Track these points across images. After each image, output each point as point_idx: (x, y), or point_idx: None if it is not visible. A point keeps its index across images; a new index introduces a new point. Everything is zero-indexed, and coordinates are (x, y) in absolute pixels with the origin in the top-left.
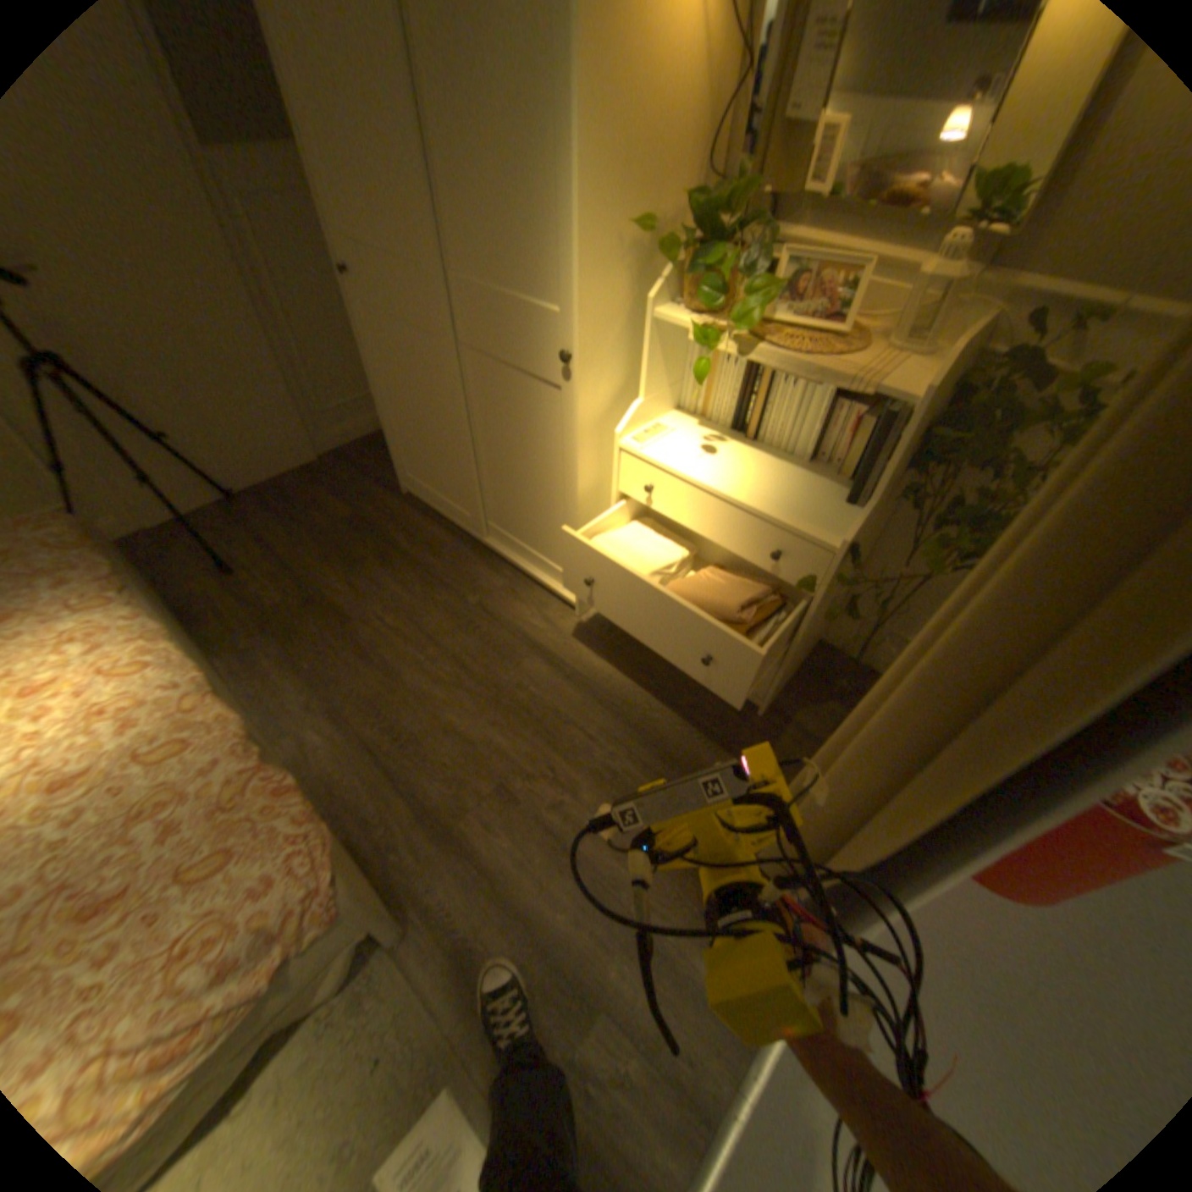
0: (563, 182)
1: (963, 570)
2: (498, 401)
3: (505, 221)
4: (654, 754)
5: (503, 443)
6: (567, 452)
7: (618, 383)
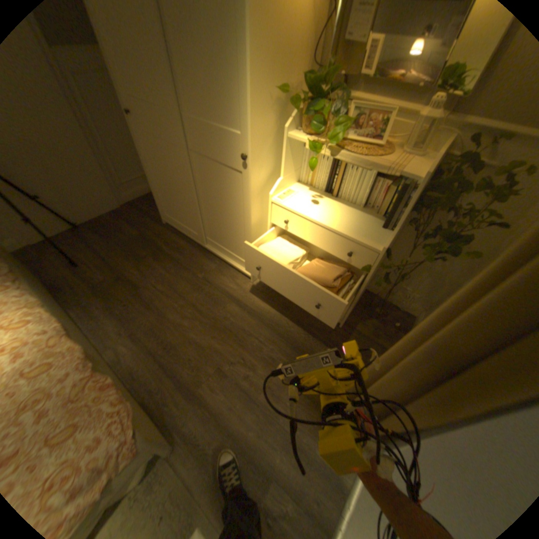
0: (241, 66)
1: (438, 259)
2: (210, 179)
3: (211, 86)
4: (291, 348)
5: (213, 199)
6: (245, 204)
7: (270, 169)
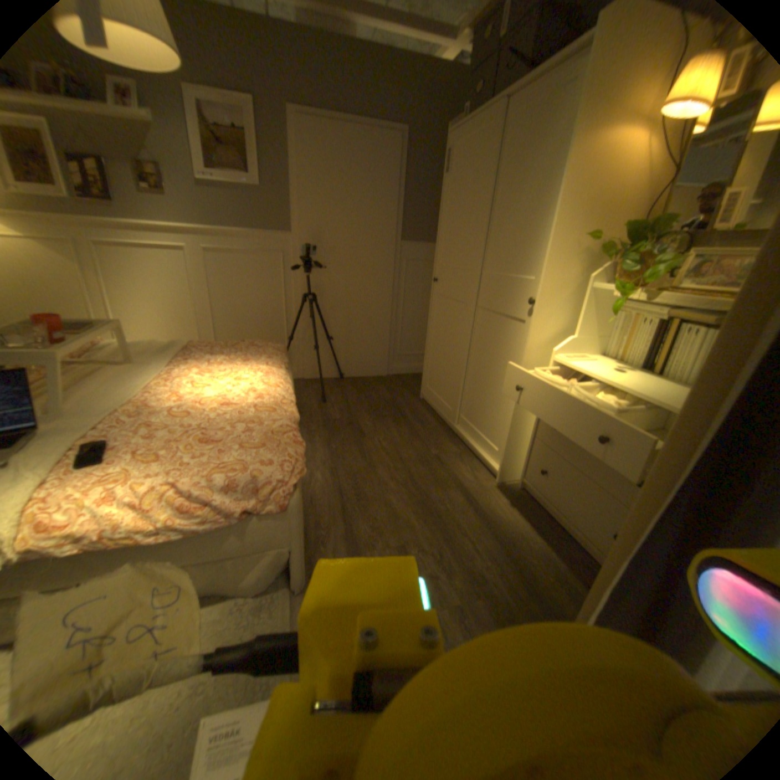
0: (552, 215)
1: None
2: (488, 336)
3: (518, 240)
4: (523, 585)
5: (483, 360)
6: (519, 361)
7: (562, 324)
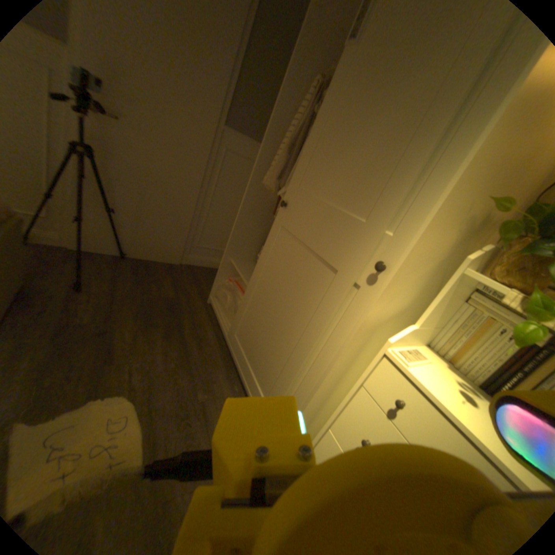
0: (452, 149)
1: None
2: (298, 277)
3: (375, 172)
4: None
5: (285, 303)
6: (335, 334)
7: (402, 305)
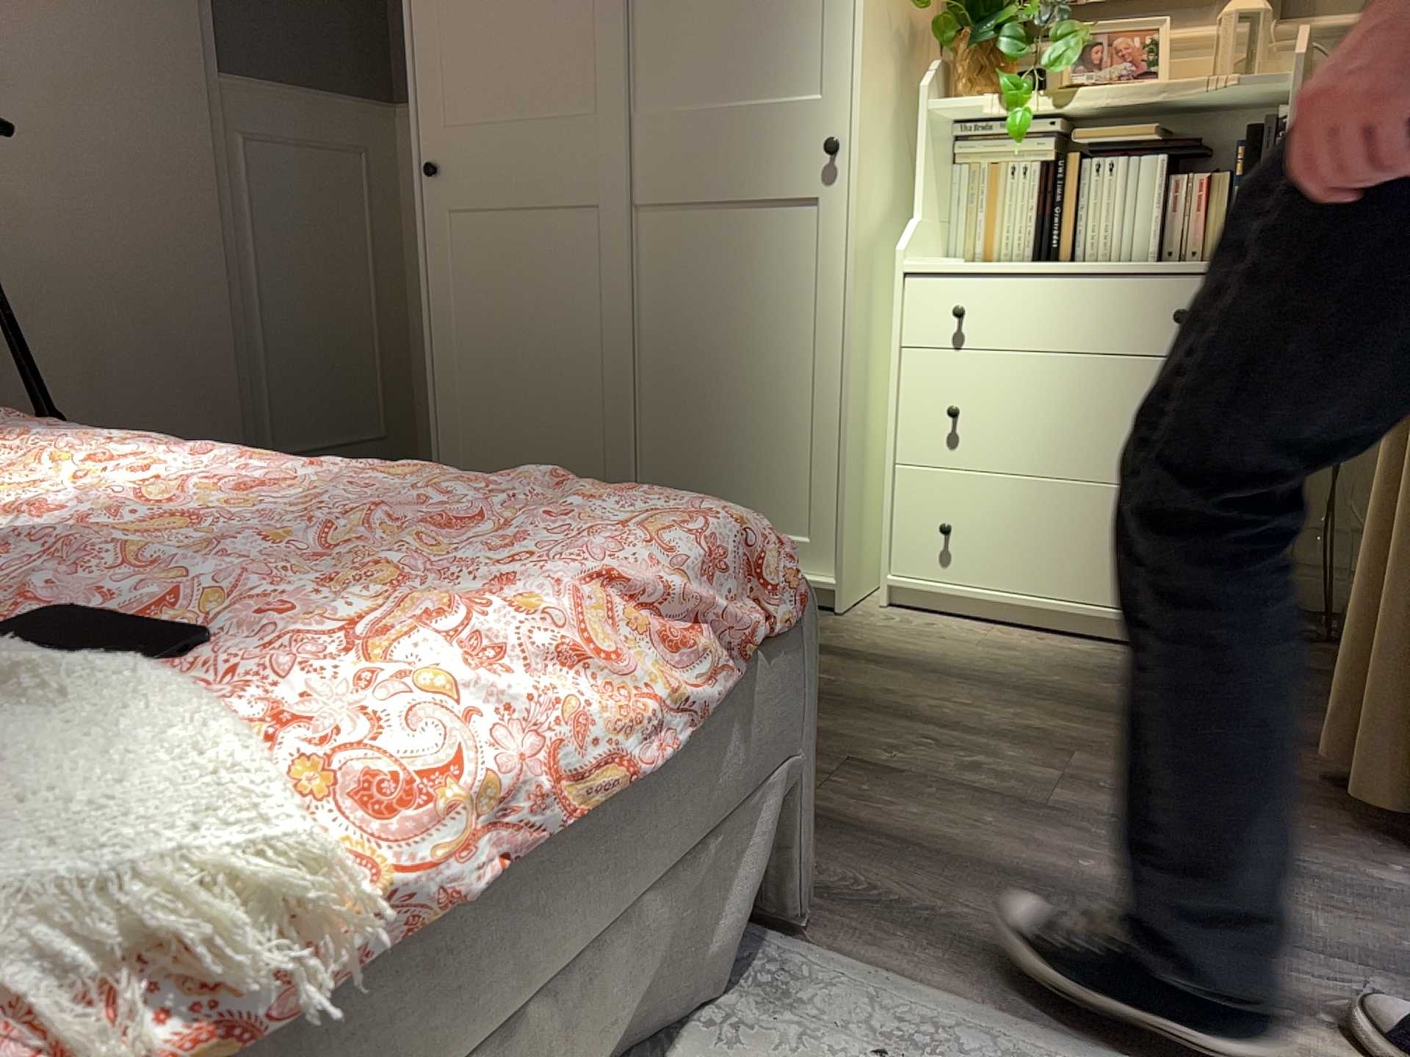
0: None
1: None
2: (694, 272)
3: (739, 23)
4: (1090, 714)
5: (694, 340)
6: (823, 298)
7: (885, 200)
